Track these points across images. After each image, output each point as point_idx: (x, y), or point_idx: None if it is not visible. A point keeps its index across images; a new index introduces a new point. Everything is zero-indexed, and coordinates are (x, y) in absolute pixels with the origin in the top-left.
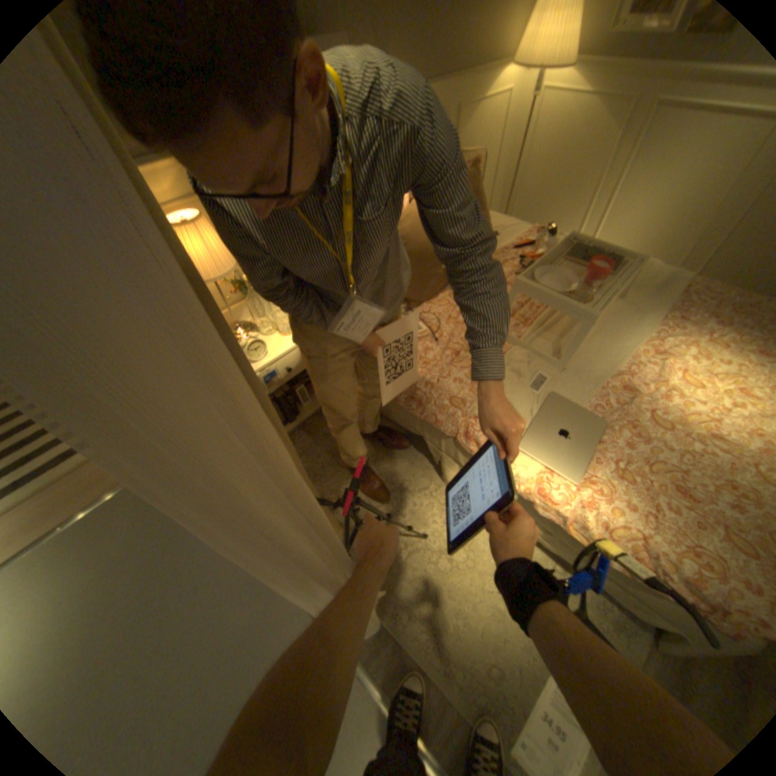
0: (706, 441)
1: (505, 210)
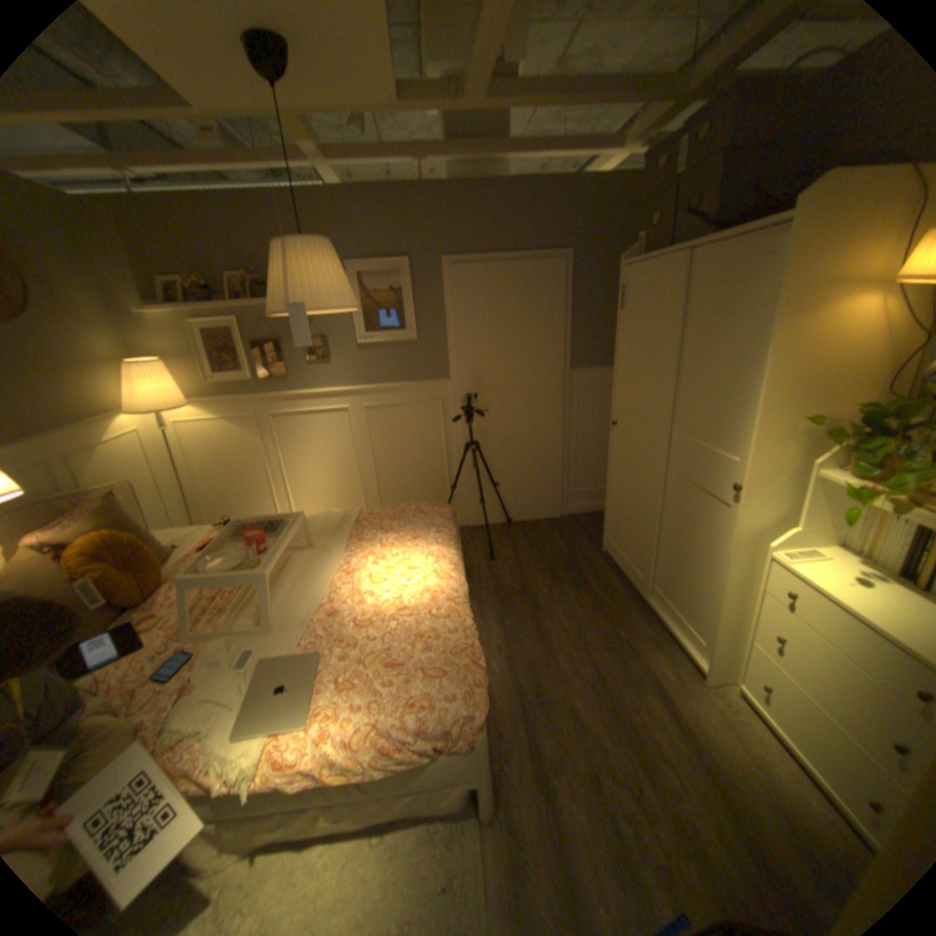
0: (394, 617)
1: (194, 521)
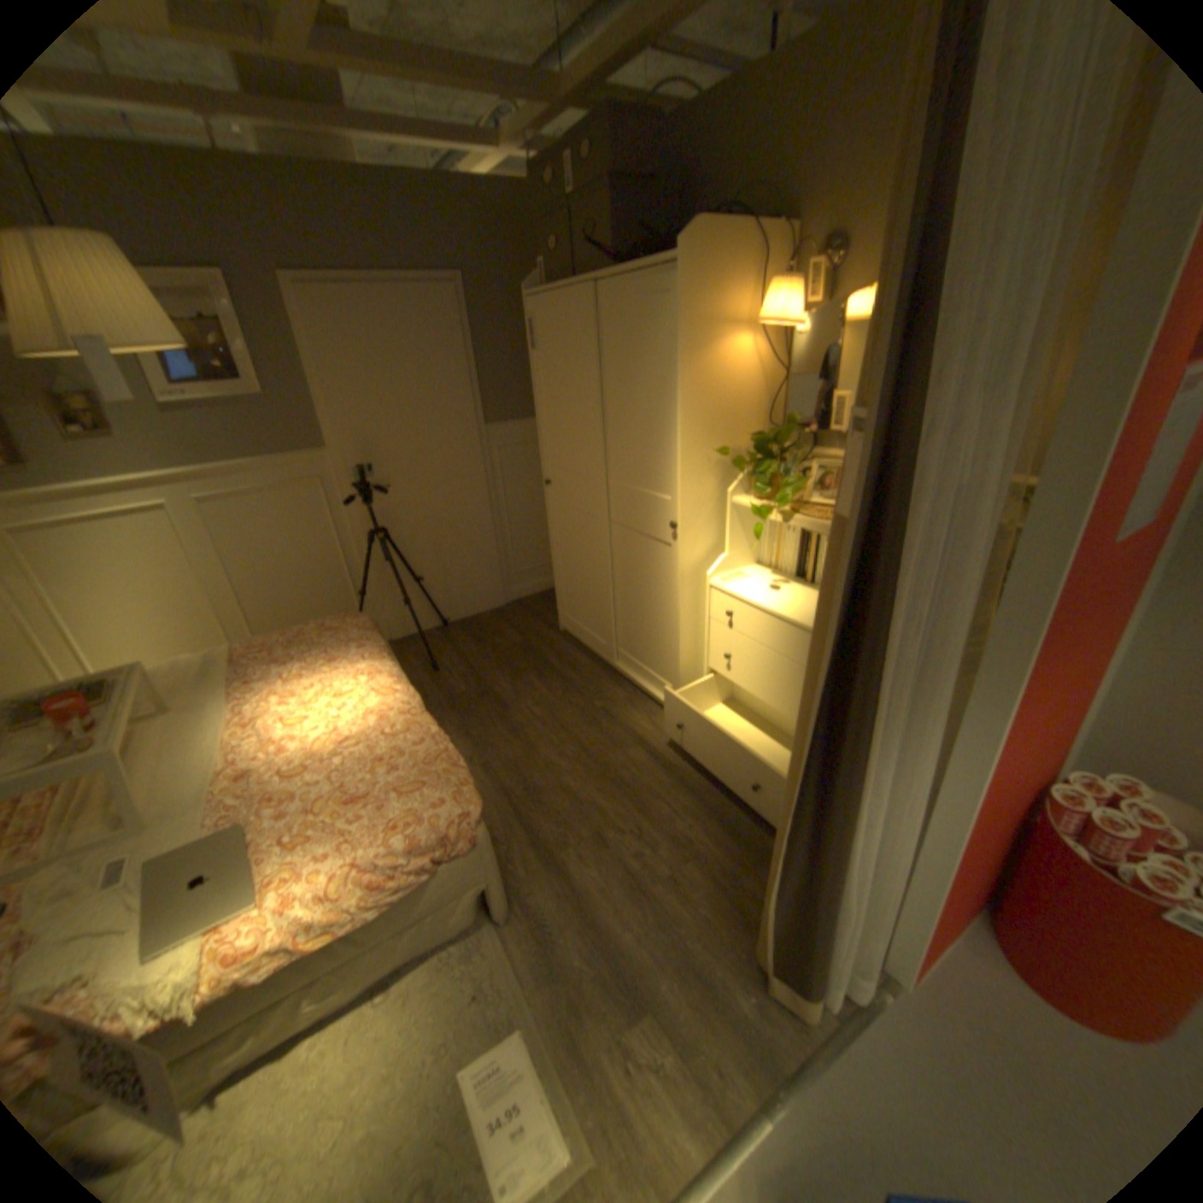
0: (334, 753)
1: None
